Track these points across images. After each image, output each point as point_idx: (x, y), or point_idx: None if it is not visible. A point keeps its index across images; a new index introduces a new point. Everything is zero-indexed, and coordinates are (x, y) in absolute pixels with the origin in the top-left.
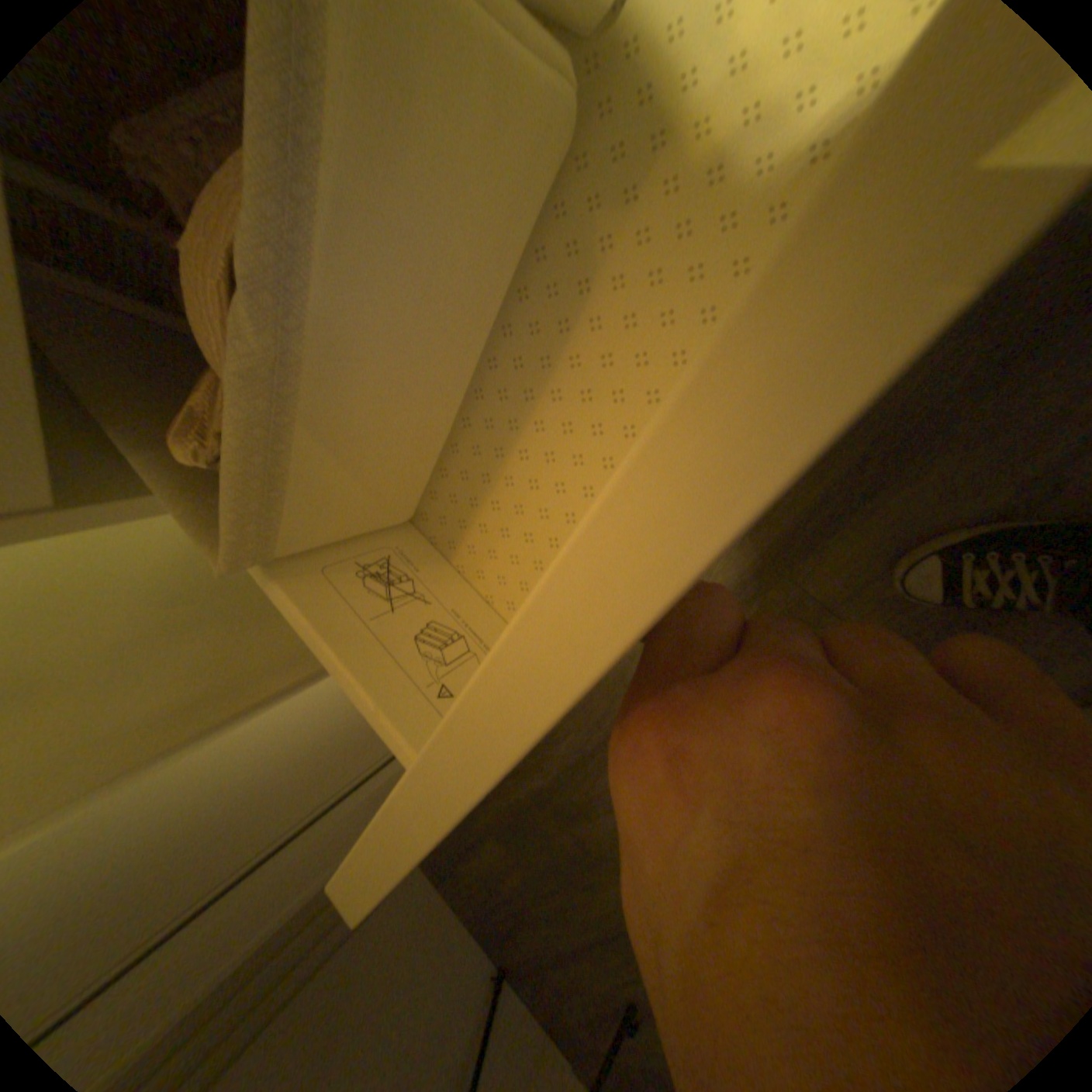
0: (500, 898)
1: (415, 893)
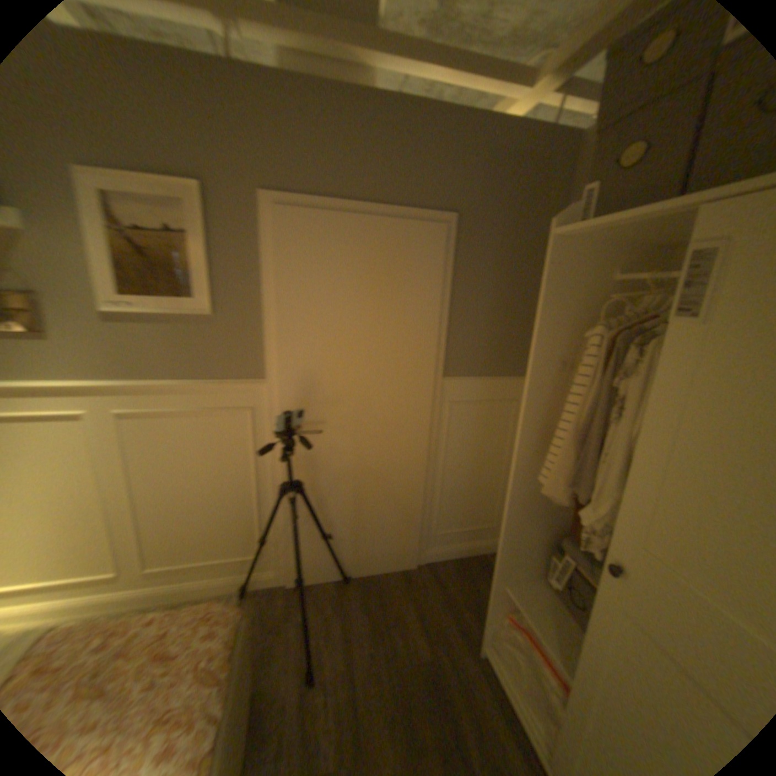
0: (388, 617)
1: (409, 558)
